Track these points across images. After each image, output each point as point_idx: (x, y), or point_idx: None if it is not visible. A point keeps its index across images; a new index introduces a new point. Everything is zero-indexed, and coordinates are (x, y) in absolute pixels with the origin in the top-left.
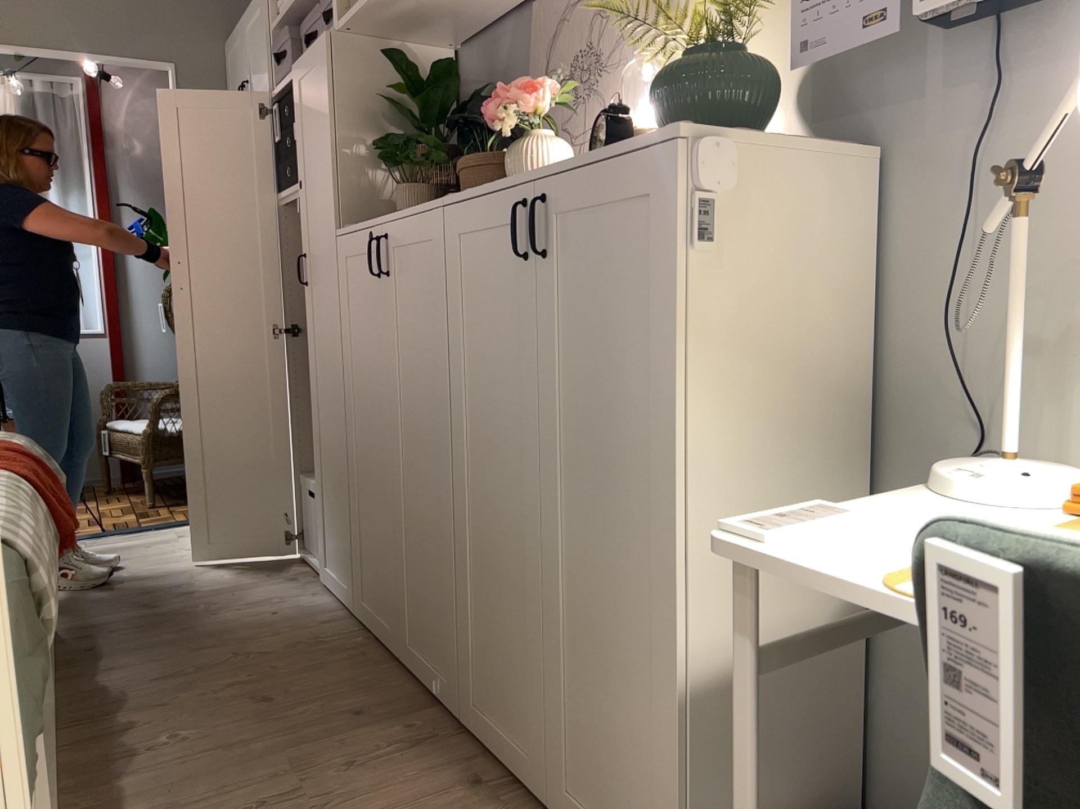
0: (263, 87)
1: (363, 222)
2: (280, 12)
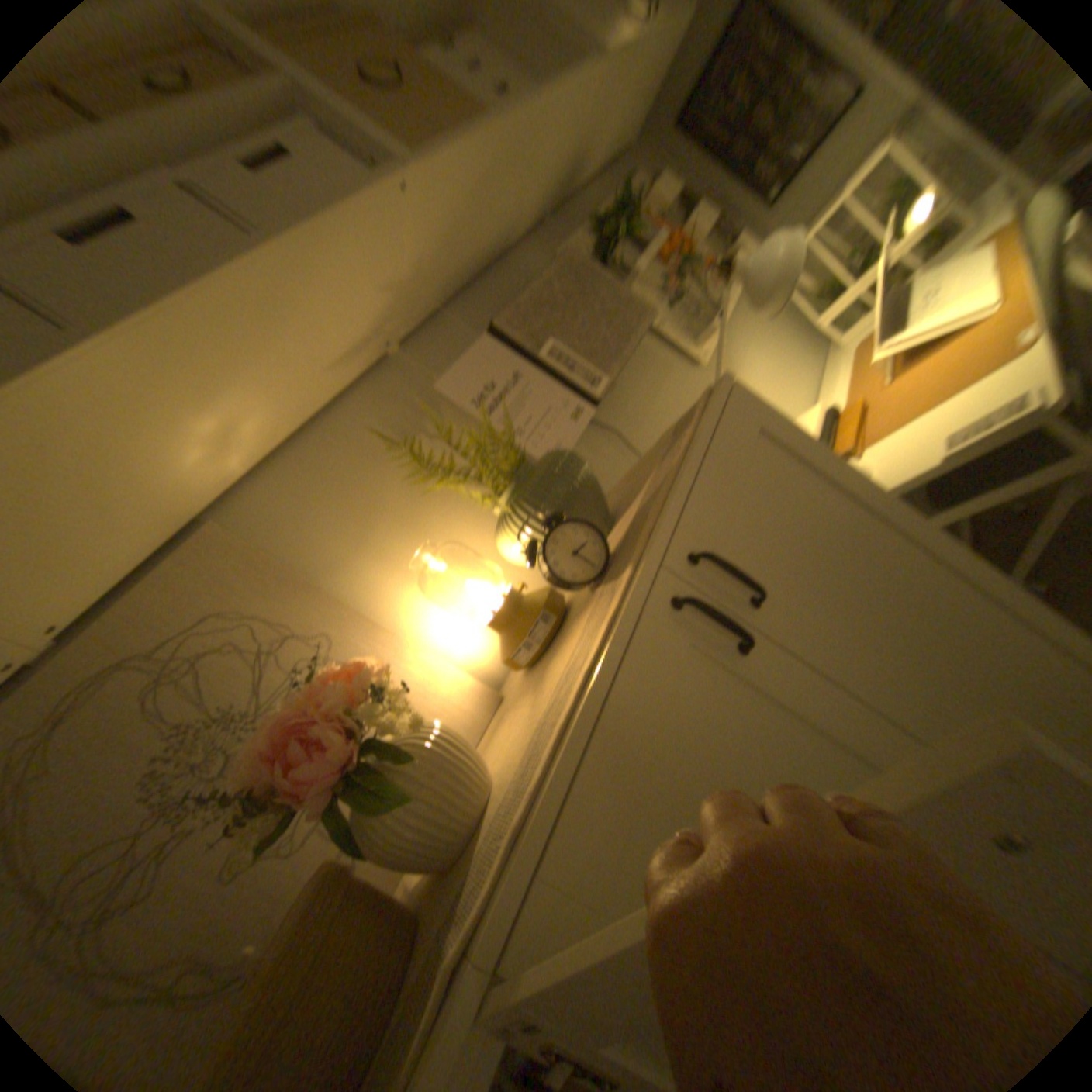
0: None
1: None
2: None
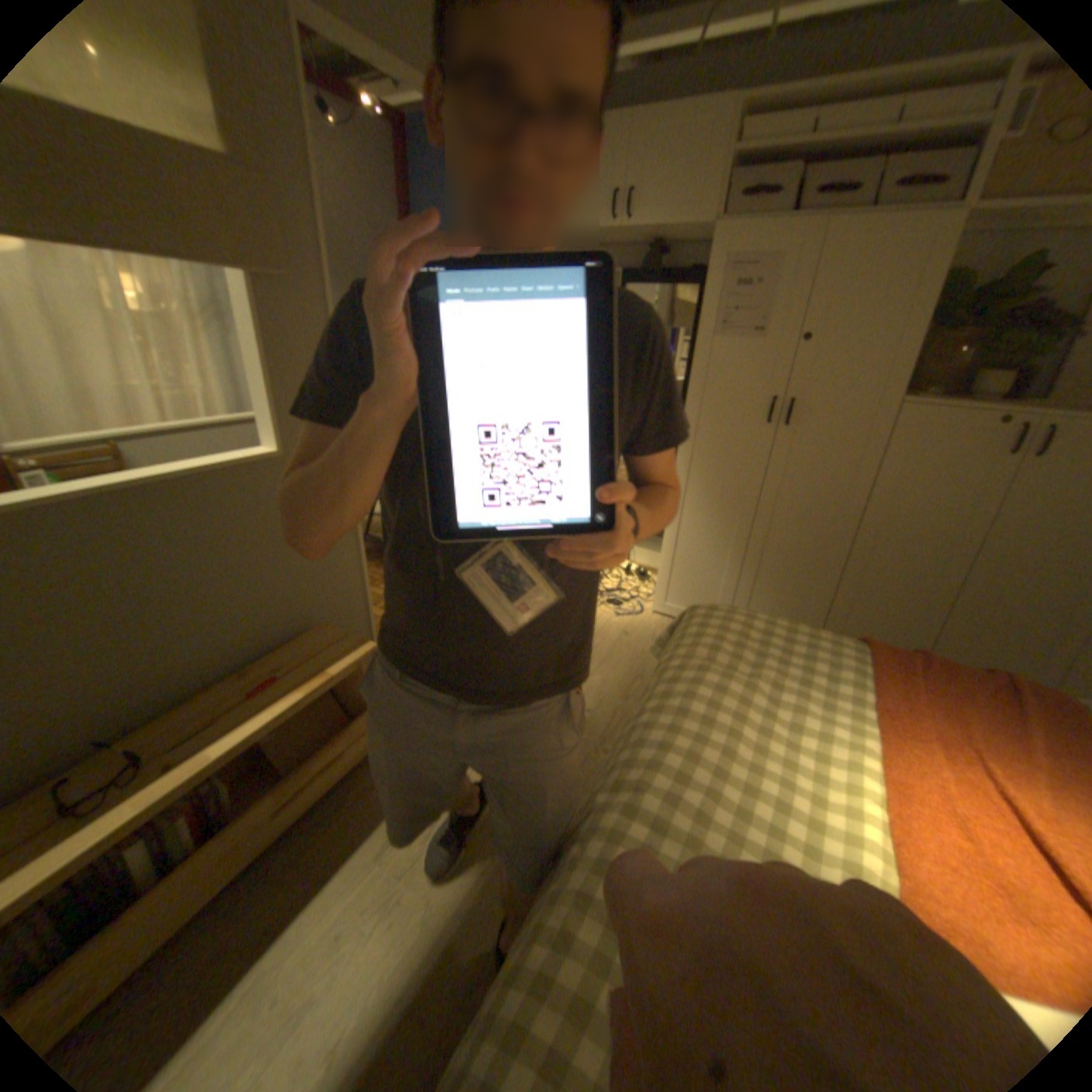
0: (697, 209)
1: (987, 402)
2: (746, 129)
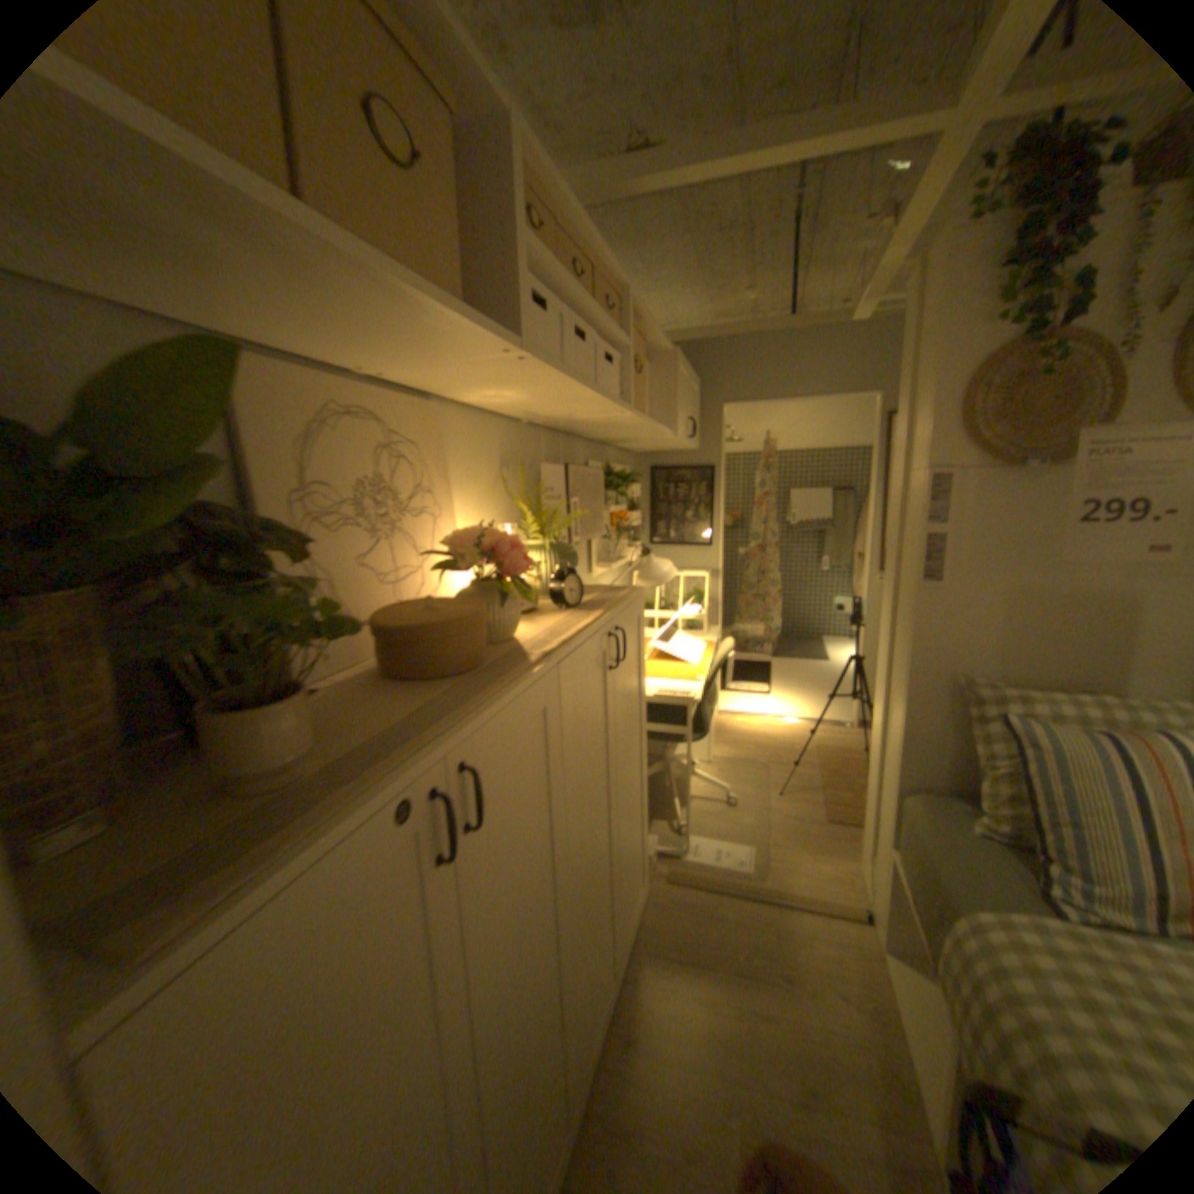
0: None
1: (347, 803)
2: None
